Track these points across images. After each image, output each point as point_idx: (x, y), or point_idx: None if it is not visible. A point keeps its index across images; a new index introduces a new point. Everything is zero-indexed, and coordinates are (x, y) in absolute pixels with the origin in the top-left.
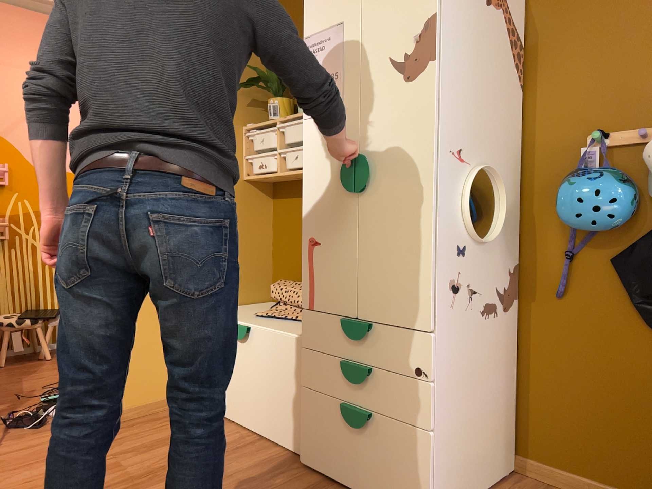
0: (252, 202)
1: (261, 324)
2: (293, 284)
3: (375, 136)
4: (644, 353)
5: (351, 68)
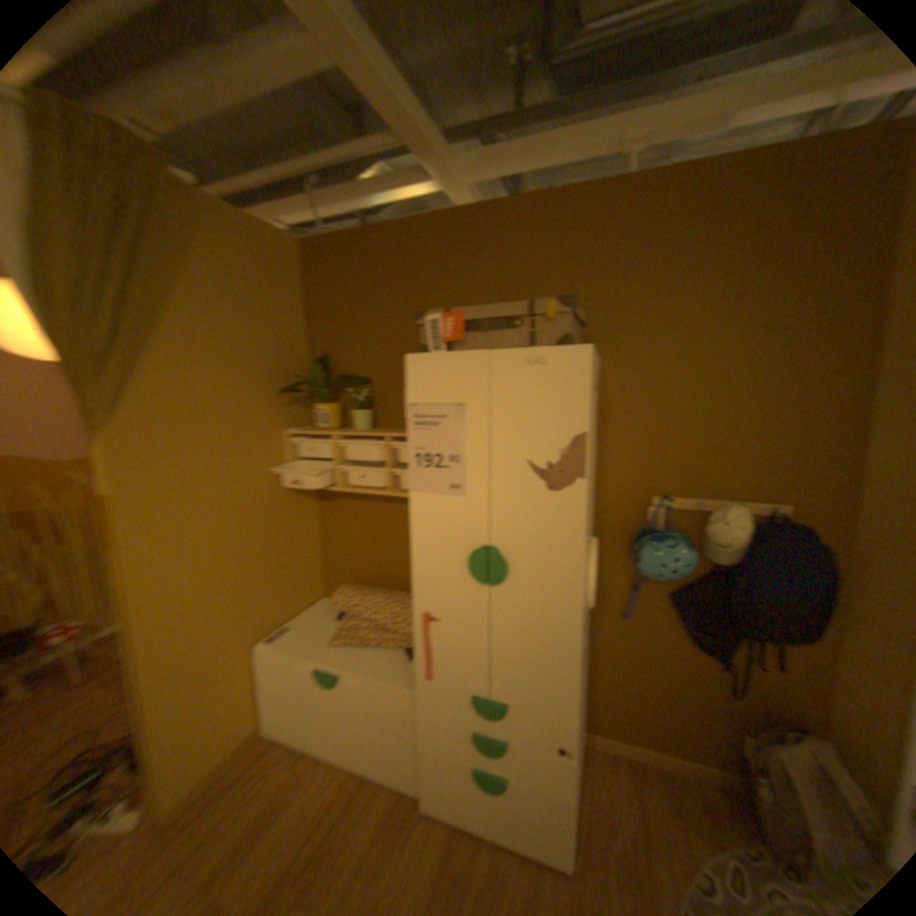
0: (297, 508)
1: (347, 668)
2: (358, 595)
3: (508, 533)
4: (688, 663)
5: (475, 456)
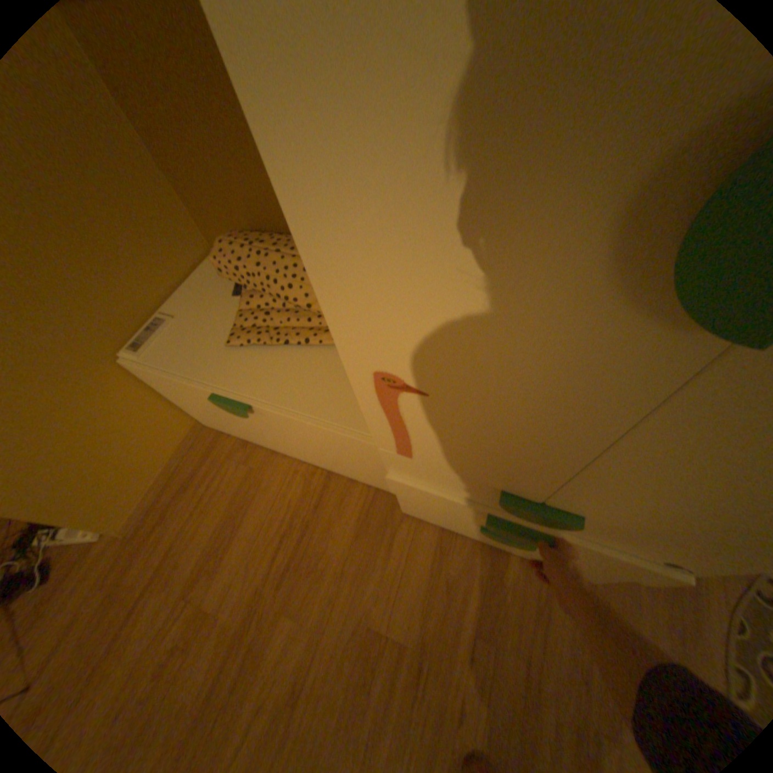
0: None
1: (264, 387)
2: (253, 252)
3: None
4: None
5: None
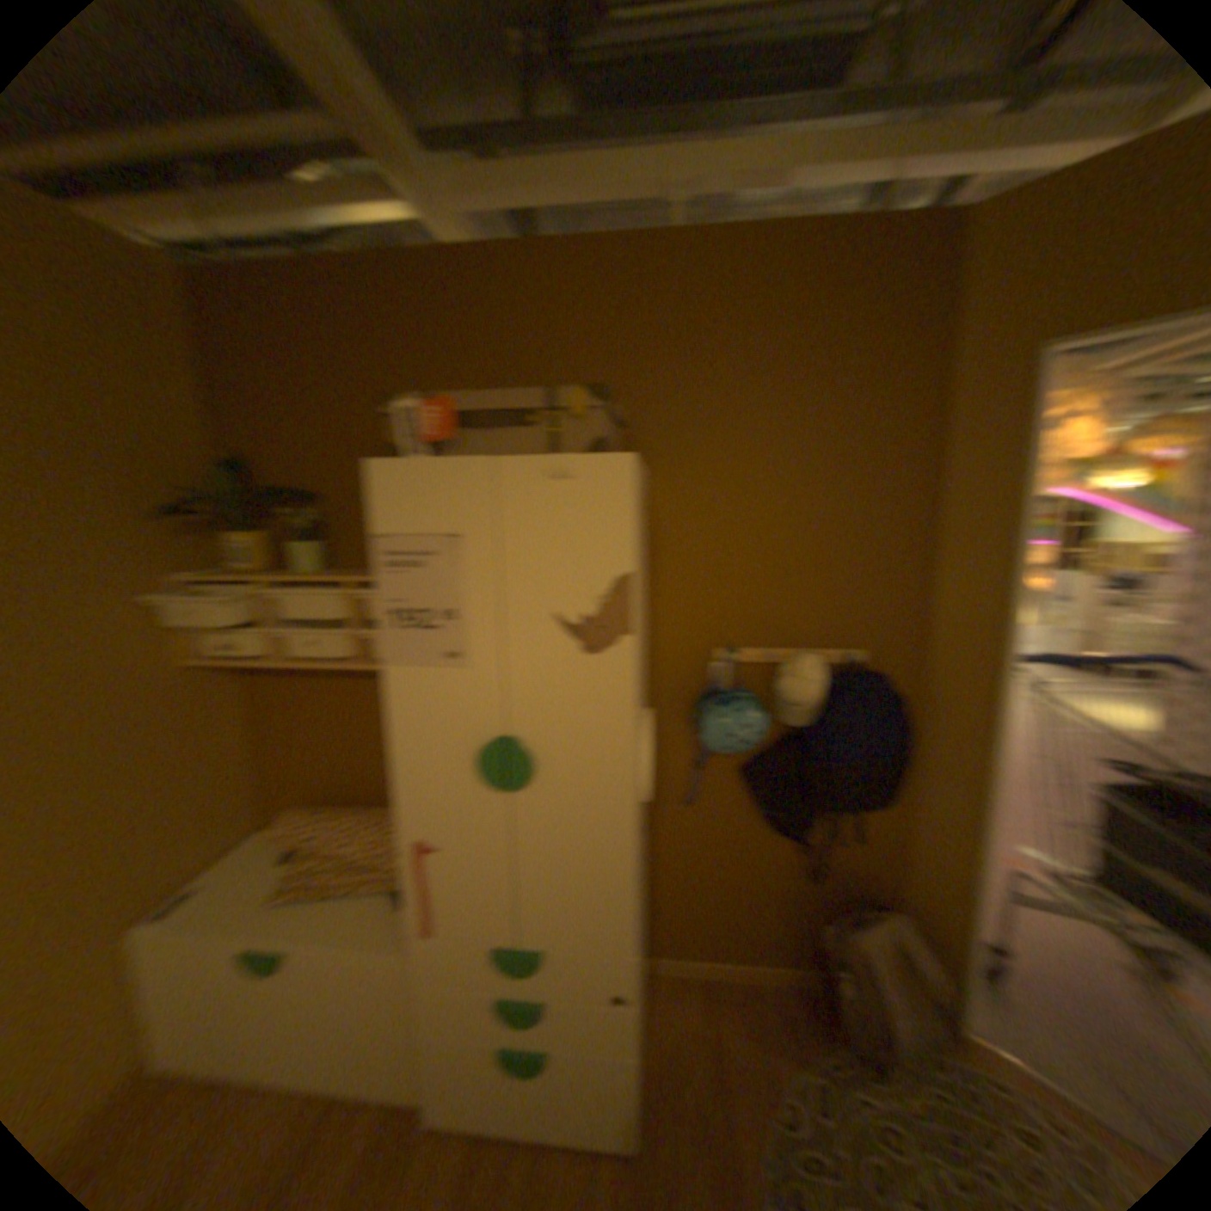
0: (196, 698)
1: (294, 940)
2: (310, 823)
3: (530, 717)
4: (761, 849)
5: (477, 609)
